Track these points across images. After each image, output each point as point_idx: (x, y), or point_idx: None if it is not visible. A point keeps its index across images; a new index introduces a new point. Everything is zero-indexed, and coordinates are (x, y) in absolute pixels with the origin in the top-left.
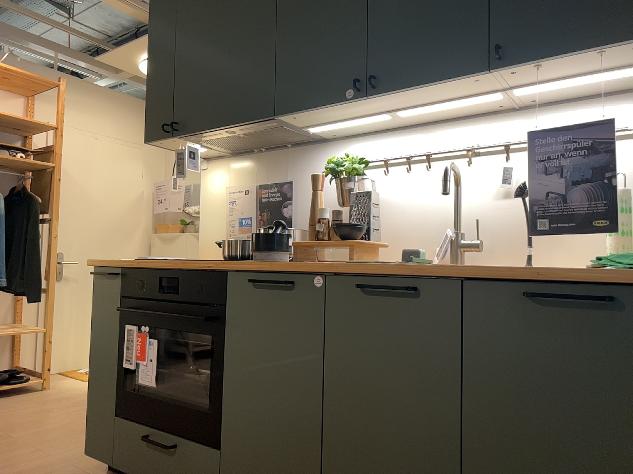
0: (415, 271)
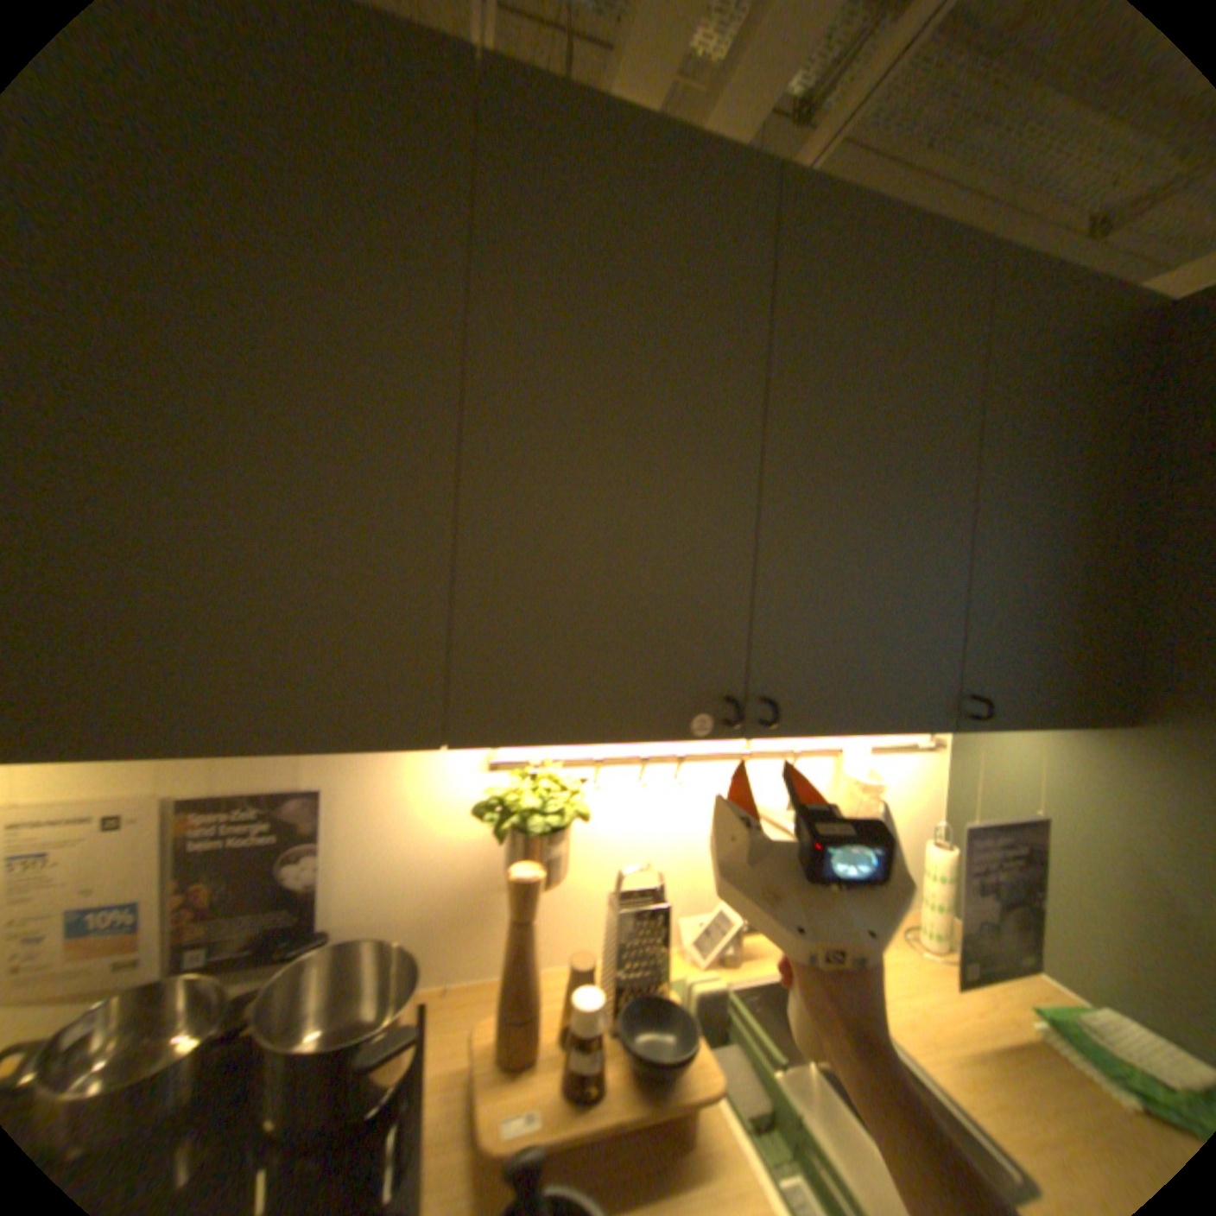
0: None
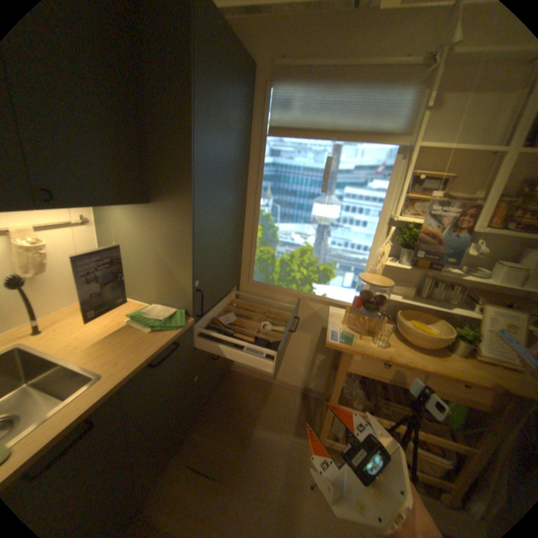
0: (87, 412)
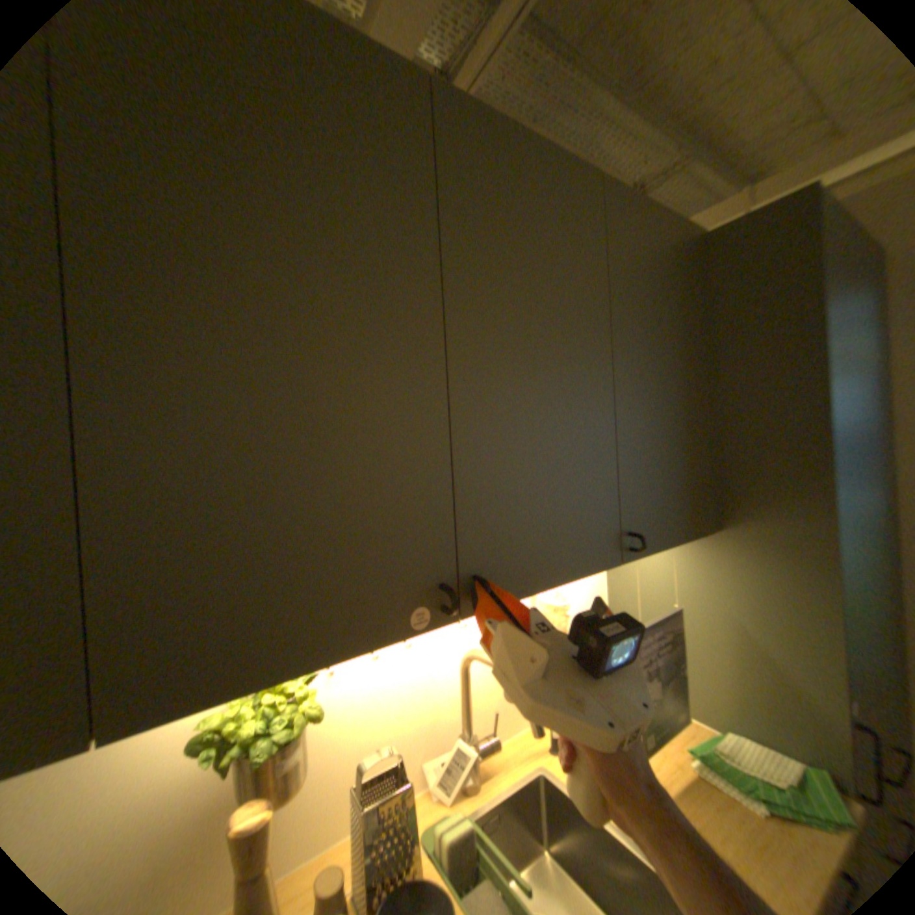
0: None
